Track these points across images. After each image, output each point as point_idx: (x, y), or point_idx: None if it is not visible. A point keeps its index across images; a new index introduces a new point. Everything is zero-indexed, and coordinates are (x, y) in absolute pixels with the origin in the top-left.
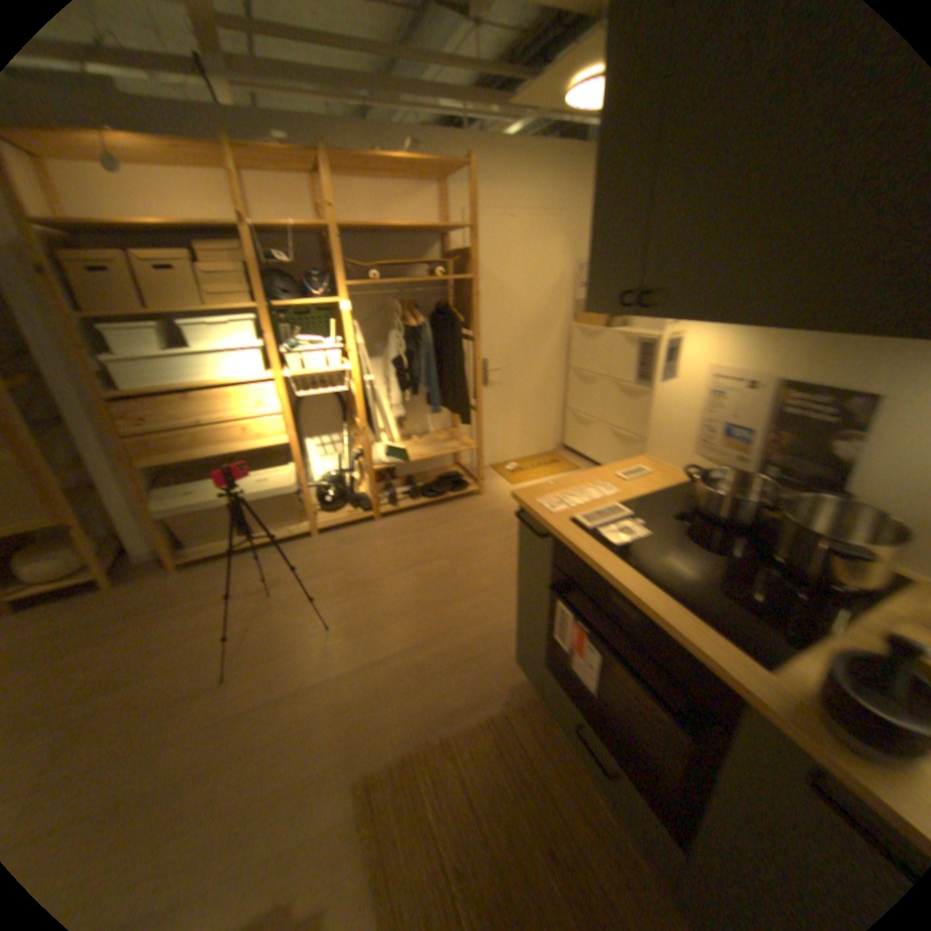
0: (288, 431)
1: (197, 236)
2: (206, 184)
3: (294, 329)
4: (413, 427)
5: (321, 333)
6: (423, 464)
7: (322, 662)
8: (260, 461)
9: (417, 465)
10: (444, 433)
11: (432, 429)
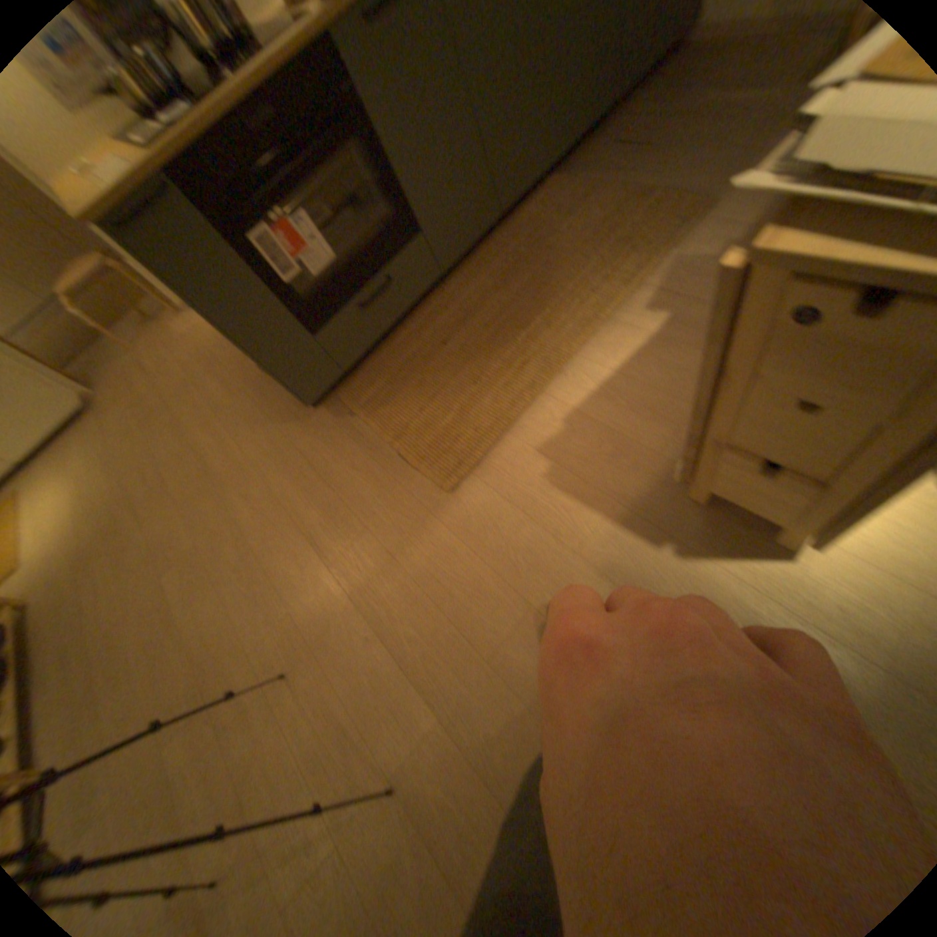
0: None
1: None
2: None
3: None
4: None
5: None
6: None
7: (327, 635)
8: None
9: None
10: None
11: None
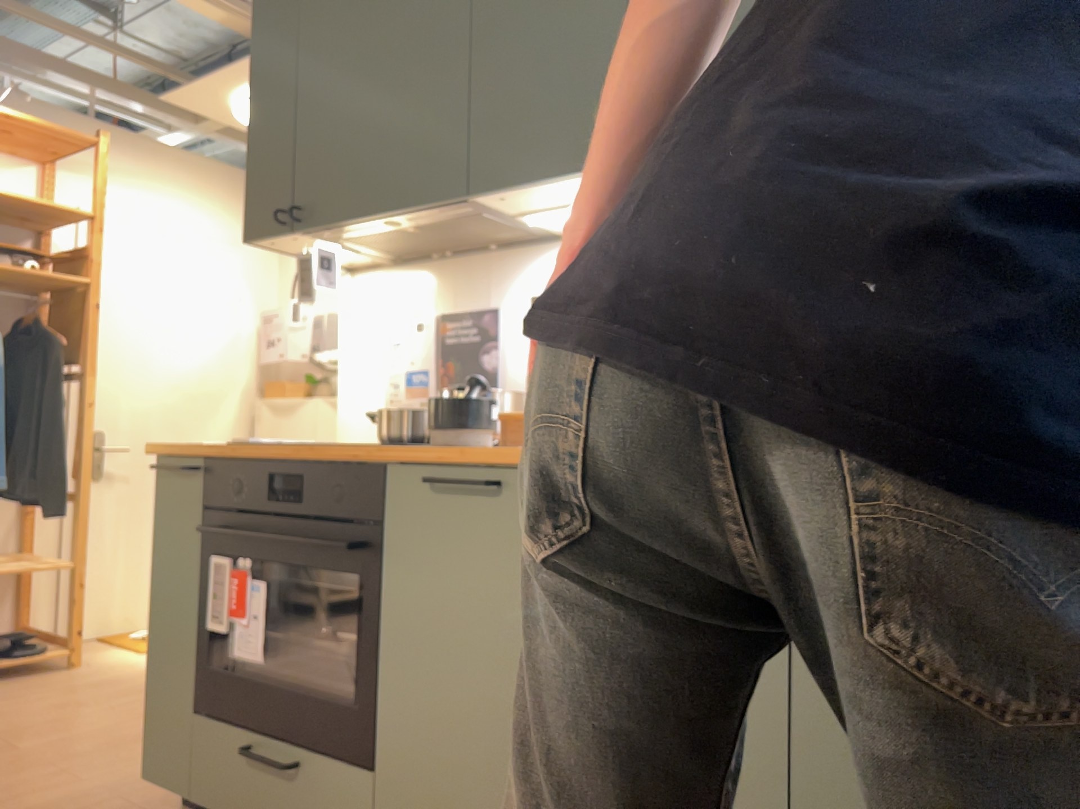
0: None
1: None
2: None
3: None
4: None
5: None
6: None
7: None
8: None
9: None
10: (3, 556)
11: None
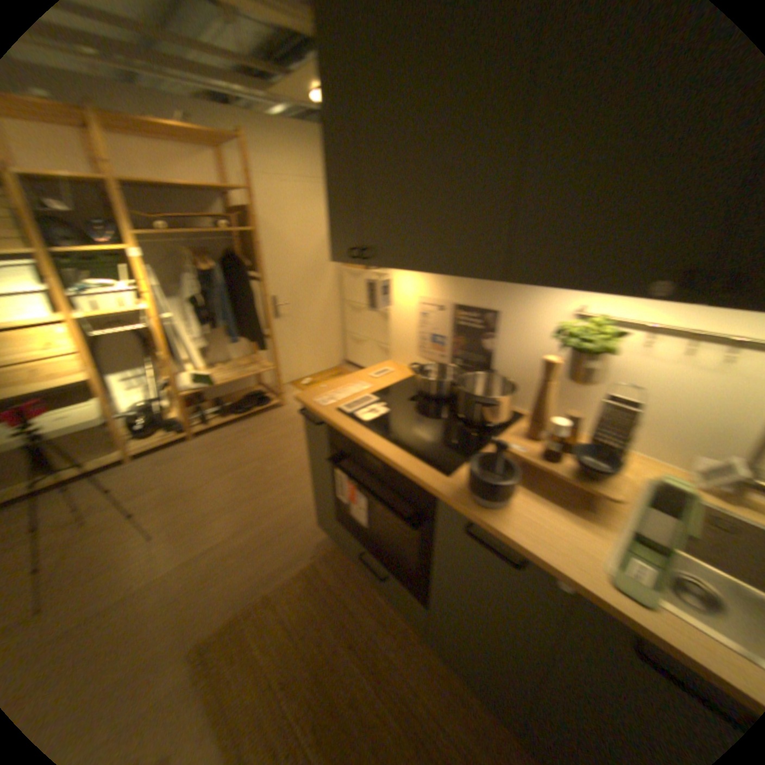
0: (83, 370)
1: None
2: None
3: (78, 275)
4: (215, 357)
5: (109, 278)
6: (228, 388)
7: (146, 569)
8: (54, 402)
9: (223, 389)
10: (244, 360)
11: (233, 357)
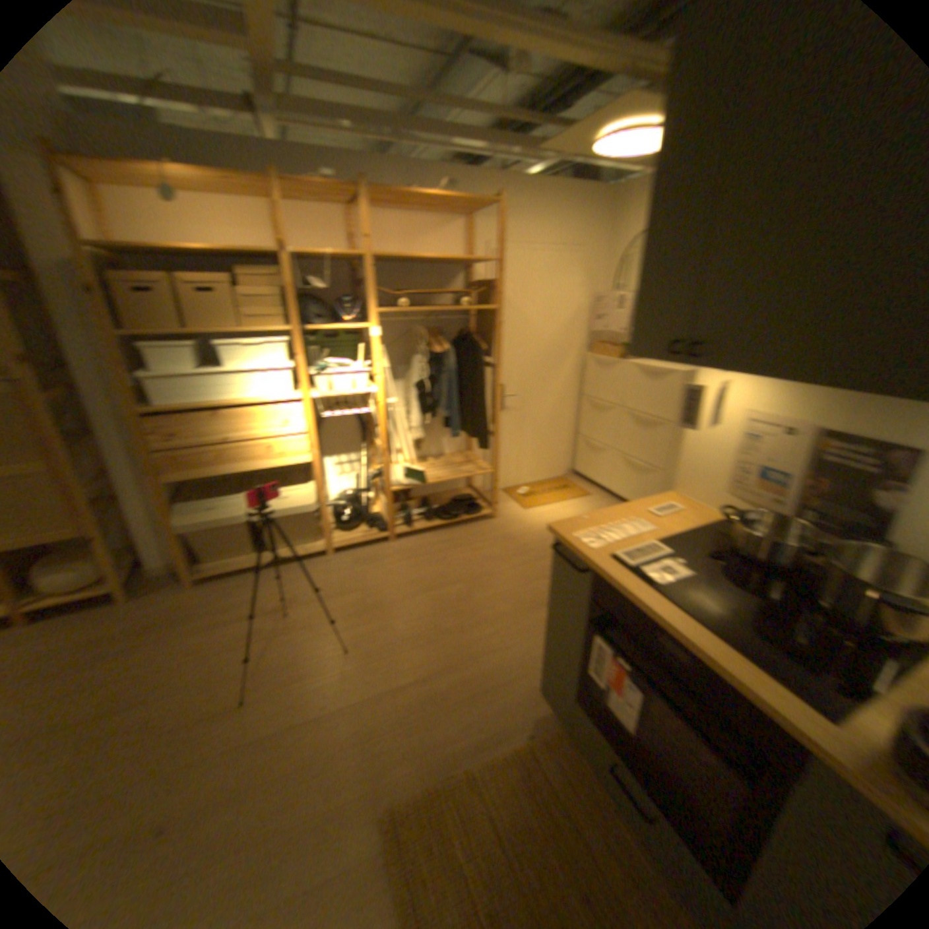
0: (311, 451)
1: (234, 261)
2: (246, 212)
3: (322, 352)
4: (429, 449)
5: (348, 357)
6: (436, 486)
7: (342, 688)
8: (279, 479)
9: (430, 487)
10: (459, 456)
11: (447, 451)
